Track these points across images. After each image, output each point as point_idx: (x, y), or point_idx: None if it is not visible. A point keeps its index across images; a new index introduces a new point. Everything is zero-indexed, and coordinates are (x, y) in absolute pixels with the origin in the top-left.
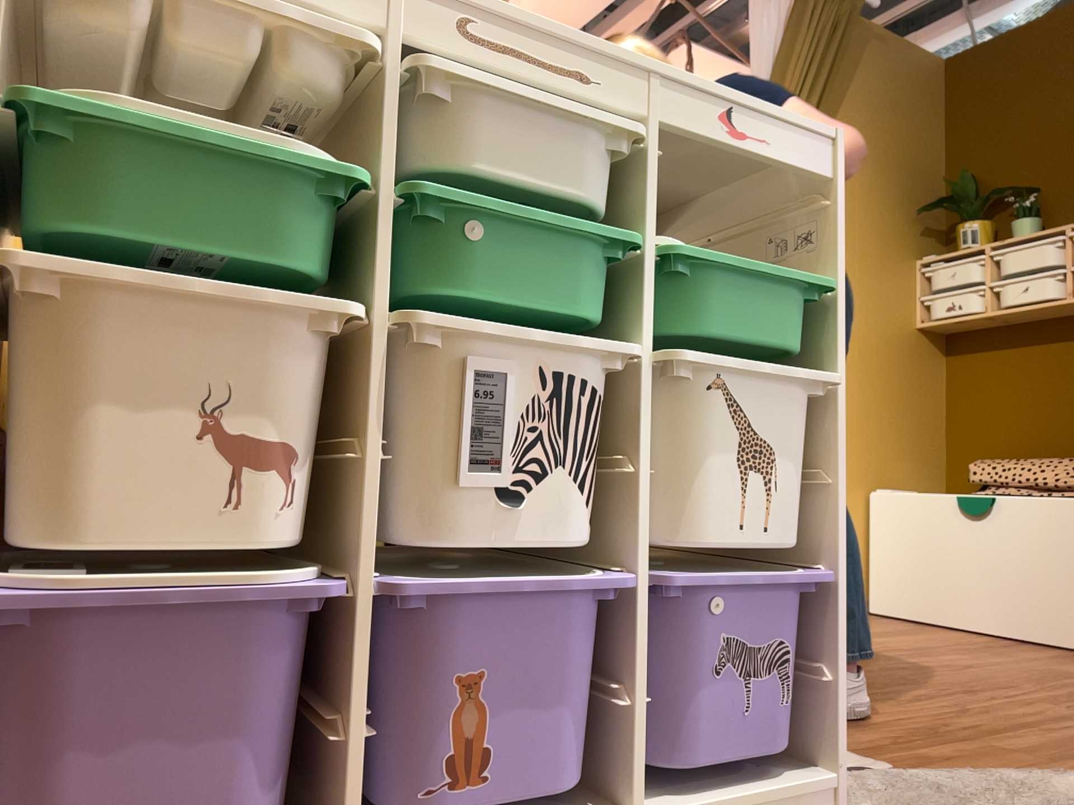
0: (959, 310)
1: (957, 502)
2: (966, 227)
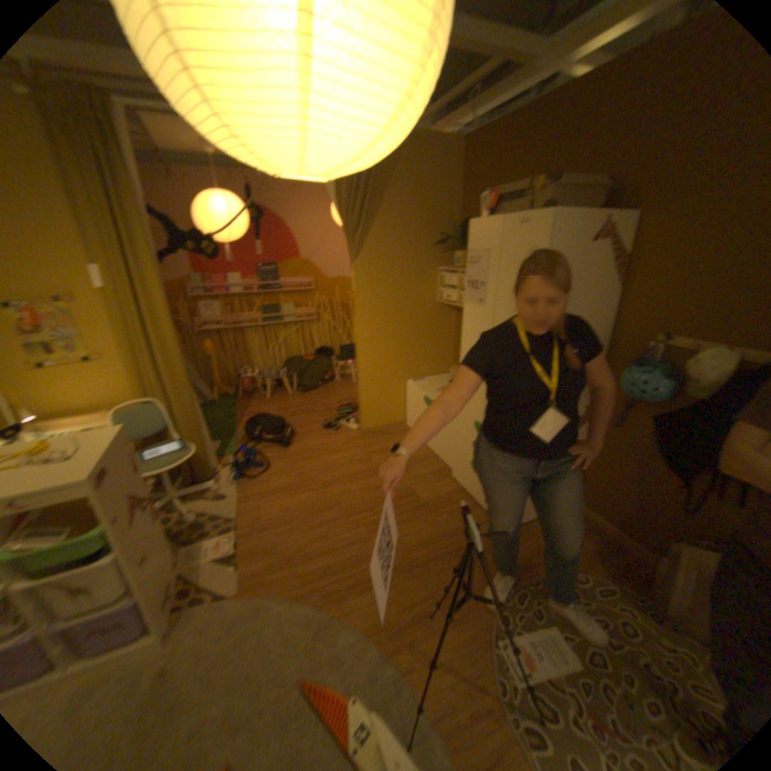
0: (452, 300)
1: (424, 402)
2: (459, 253)
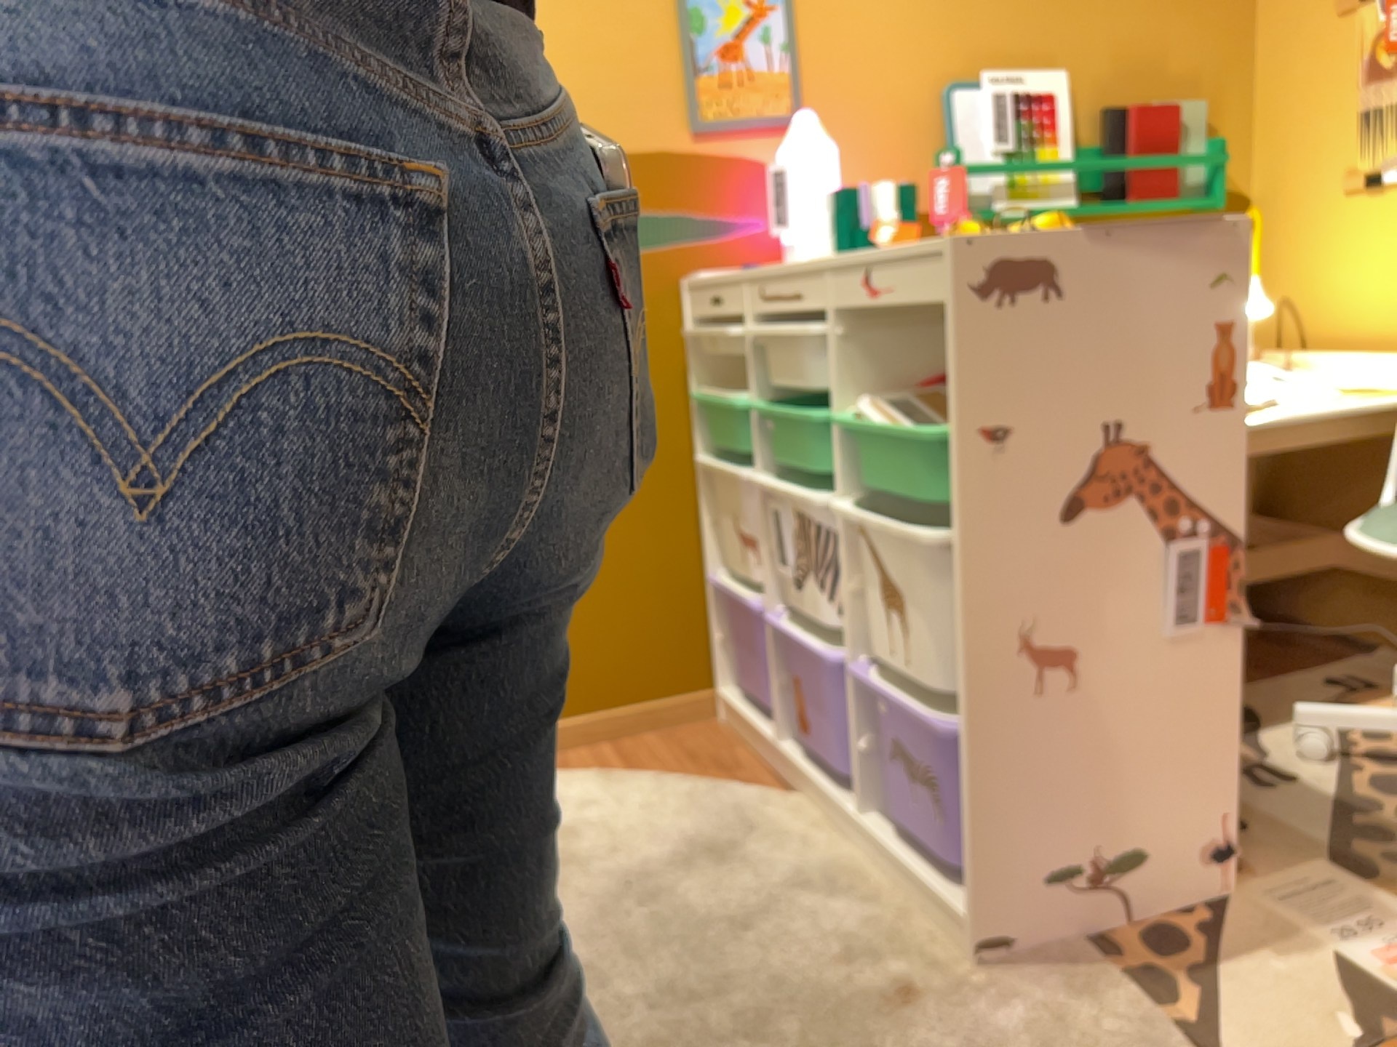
0: None
1: None
2: None
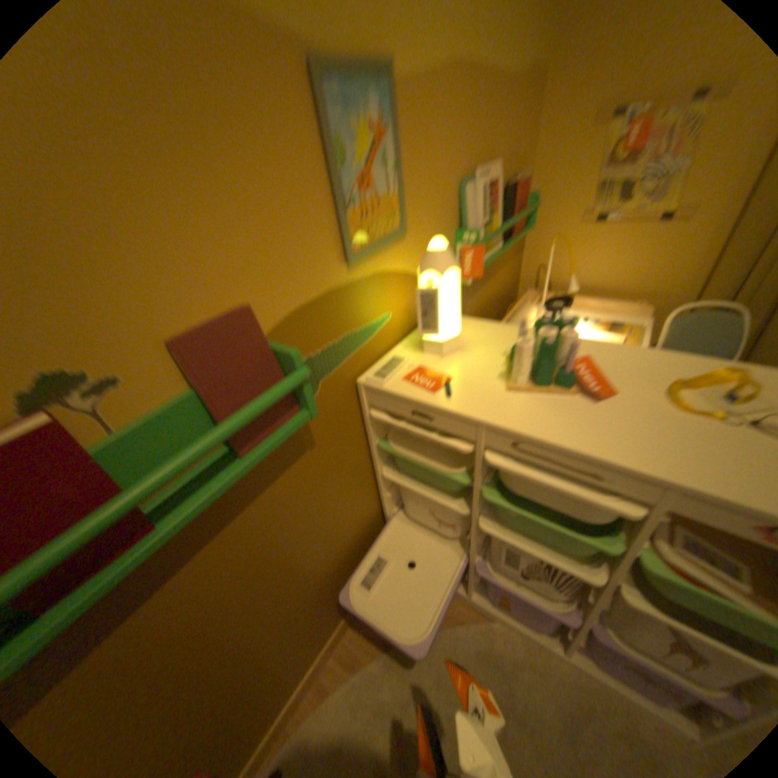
0: None
1: None
2: None
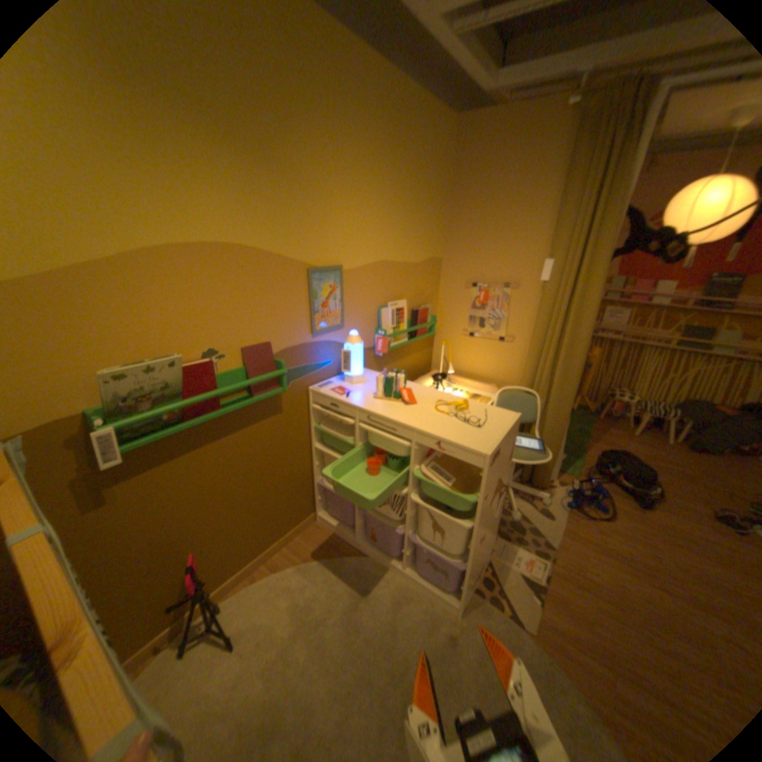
0: None
1: None
2: None
